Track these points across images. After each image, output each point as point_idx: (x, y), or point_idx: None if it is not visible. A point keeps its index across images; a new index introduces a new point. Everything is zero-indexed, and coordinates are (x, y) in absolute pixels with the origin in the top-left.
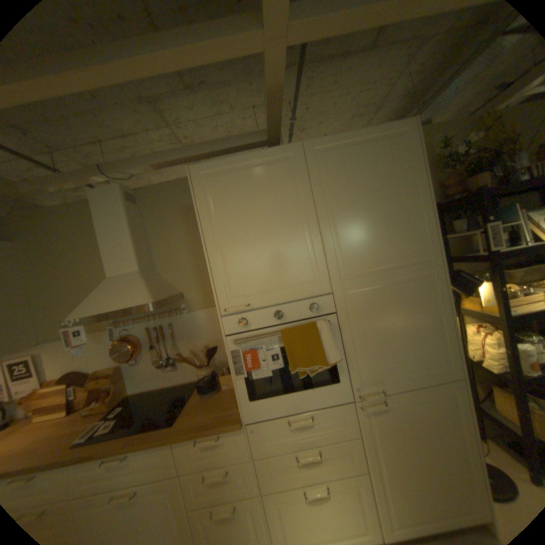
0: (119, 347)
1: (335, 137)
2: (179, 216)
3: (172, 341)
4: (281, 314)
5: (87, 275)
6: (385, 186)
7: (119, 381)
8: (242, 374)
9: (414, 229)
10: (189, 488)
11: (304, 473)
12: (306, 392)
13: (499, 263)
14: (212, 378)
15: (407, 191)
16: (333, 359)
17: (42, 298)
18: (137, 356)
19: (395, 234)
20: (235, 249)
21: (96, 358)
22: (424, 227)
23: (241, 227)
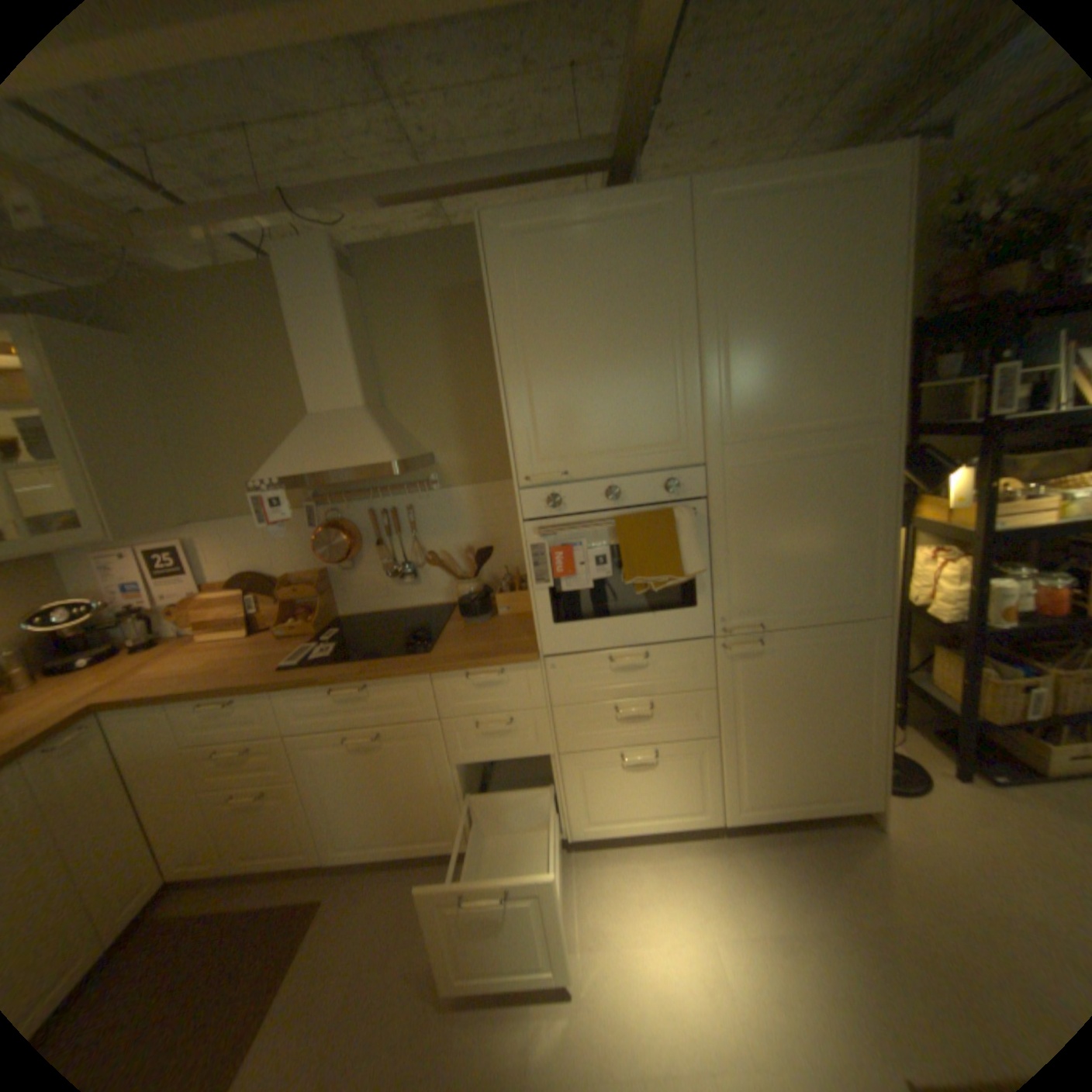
0: (328, 536)
1: (753, 172)
2: (431, 307)
3: (414, 535)
4: (618, 492)
5: (265, 409)
6: (828, 278)
7: (327, 592)
8: (547, 581)
9: (863, 364)
10: (457, 735)
11: (625, 729)
12: (642, 615)
13: (998, 438)
14: (484, 595)
15: (865, 291)
16: (692, 567)
17: (190, 444)
18: (354, 555)
19: (828, 369)
20: (551, 375)
21: (287, 553)
22: (881, 362)
23: (565, 337)
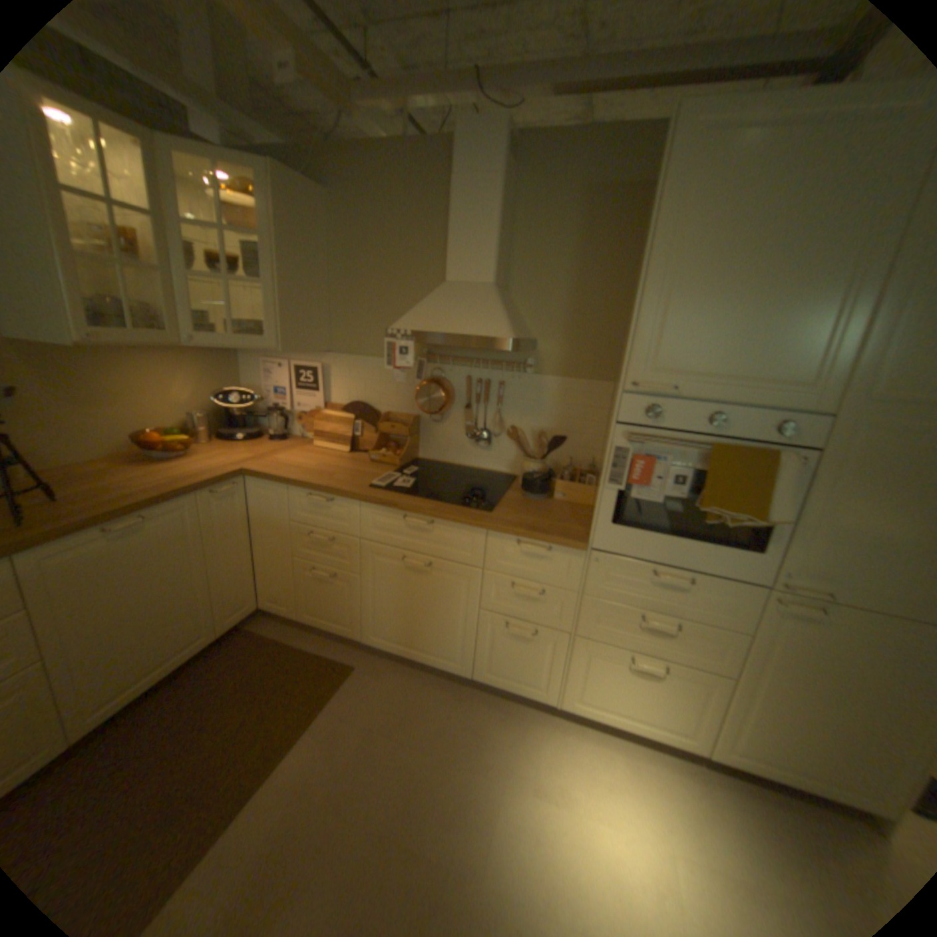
0: (429, 390)
1: None
2: (577, 200)
3: (498, 407)
4: (724, 419)
5: (409, 270)
6: None
7: (415, 435)
8: (618, 484)
9: None
10: (492, 586)
11: (644, 637)
12: (702, 544)
13: None
14: (545, 477)
15: None
16: (779, 515)
17: (346, 288)
18: (444, 411)
19: None
20: (696, 285)
21: (393, 395)
22: None
23: (726, 248)
